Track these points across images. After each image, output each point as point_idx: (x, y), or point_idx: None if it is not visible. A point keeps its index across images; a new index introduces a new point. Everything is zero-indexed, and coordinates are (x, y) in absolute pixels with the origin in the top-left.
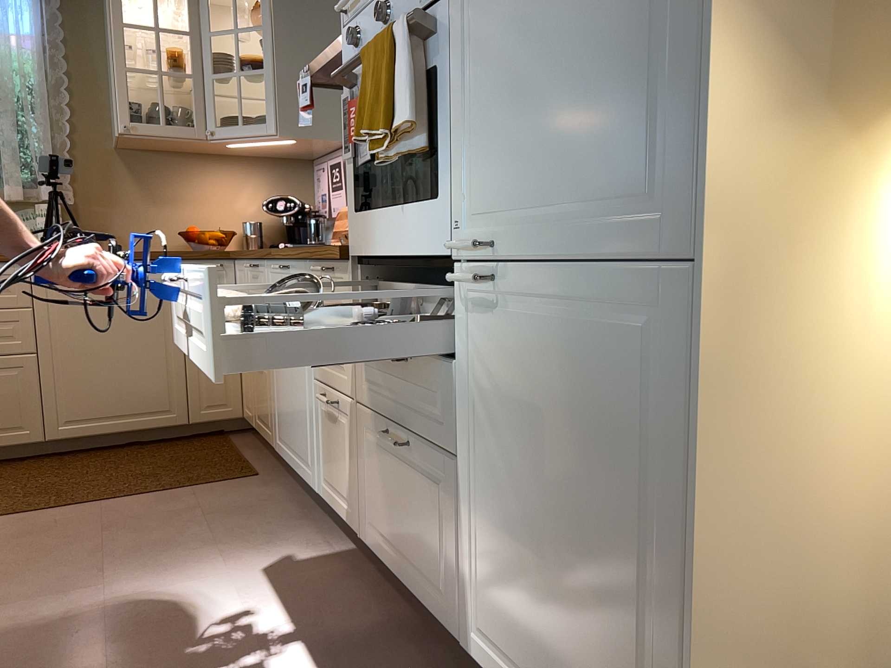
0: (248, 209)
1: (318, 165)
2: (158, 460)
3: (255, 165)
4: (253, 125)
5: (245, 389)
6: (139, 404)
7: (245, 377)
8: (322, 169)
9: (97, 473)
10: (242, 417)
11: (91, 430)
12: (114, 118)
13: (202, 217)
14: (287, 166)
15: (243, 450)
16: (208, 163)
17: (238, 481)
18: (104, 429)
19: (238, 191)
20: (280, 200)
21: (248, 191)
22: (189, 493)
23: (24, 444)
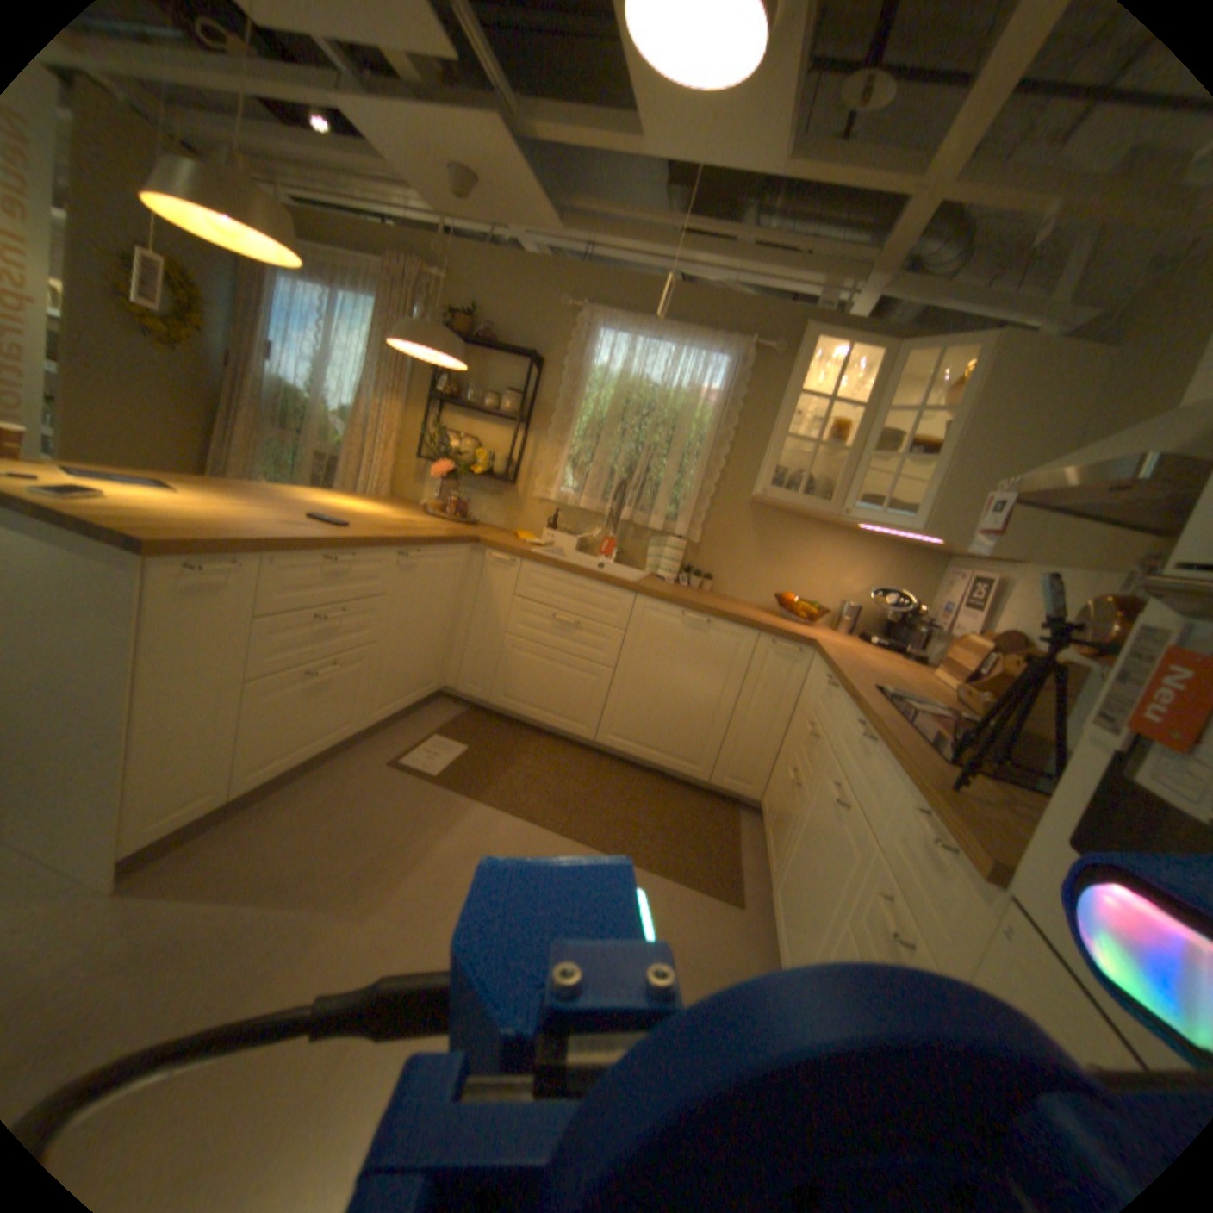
0: (853, 590)
1: (958, 571)
2: (666, 813)
3: (880, 548)
4: (896, 512)
5: (773, 777)
6: (673, 747)
7: (778, 774)
8: (961, 578)
9: (613, 800)
10: (760, 803)
11: (628, 750)
12: (758, 476)
13: (803, 585)
14: (916, 558)
15: (744, 847)
16: (830, 535)
17: (720, 904)
18: (638, 754)
19: (850, 570)
20: (893, 592)
21: (860, 572)
22: (667, 892)
23: (579, 737)
